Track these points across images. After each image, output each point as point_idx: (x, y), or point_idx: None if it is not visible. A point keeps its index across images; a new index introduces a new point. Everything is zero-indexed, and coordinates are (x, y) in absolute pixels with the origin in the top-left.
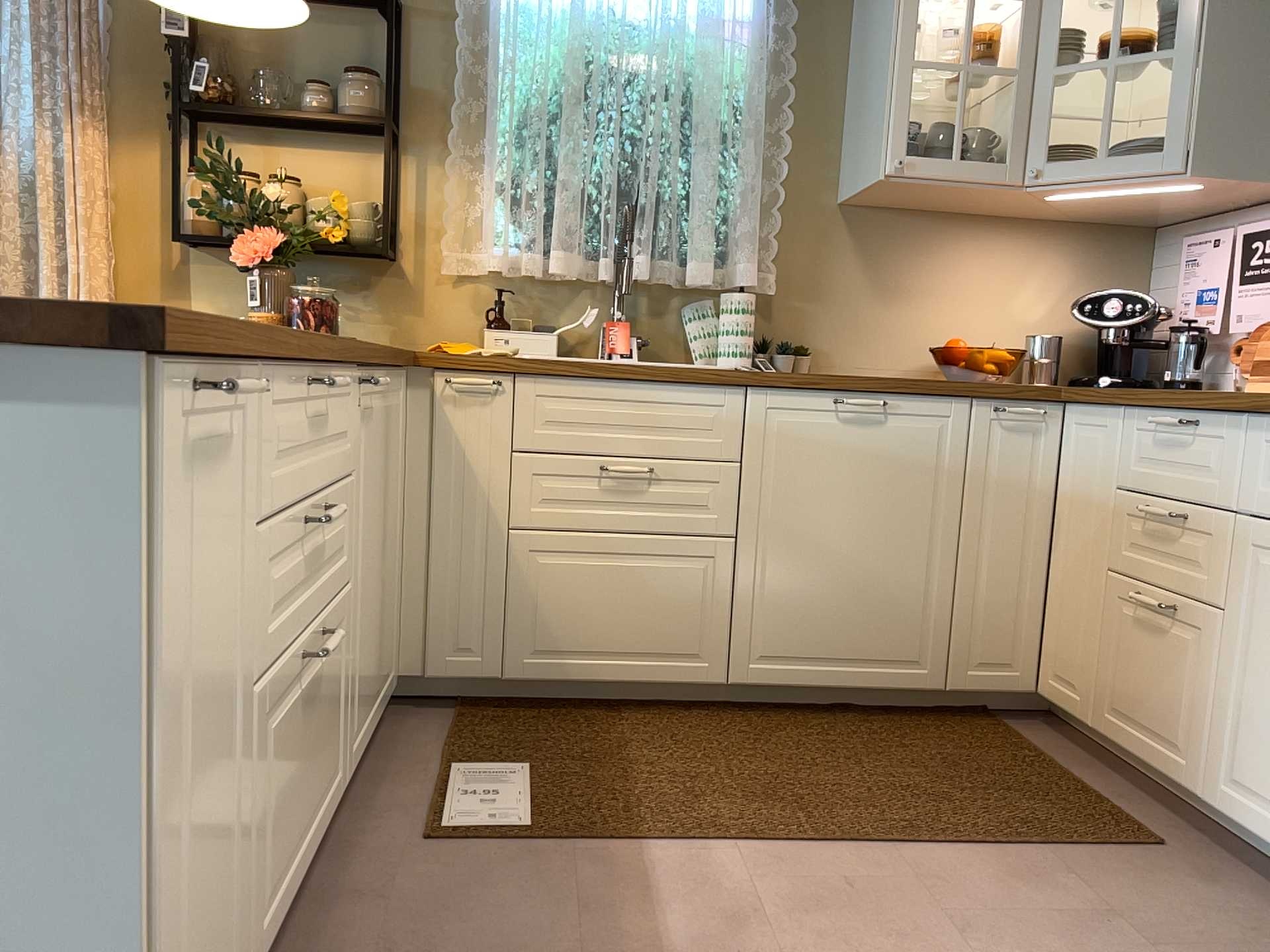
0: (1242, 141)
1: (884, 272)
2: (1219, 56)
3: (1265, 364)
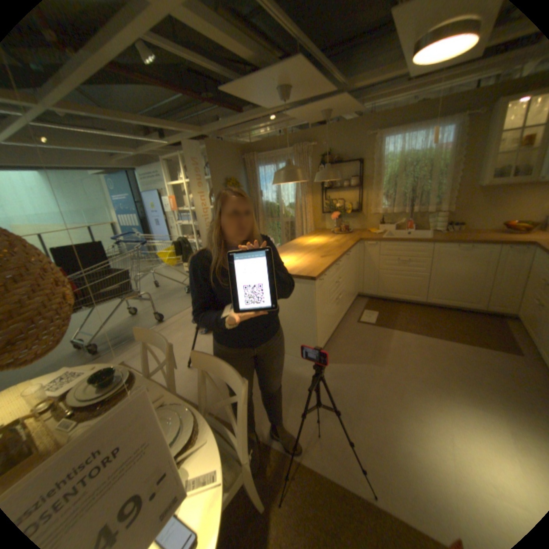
0: None
1: (492, 201)
2: None
3: None
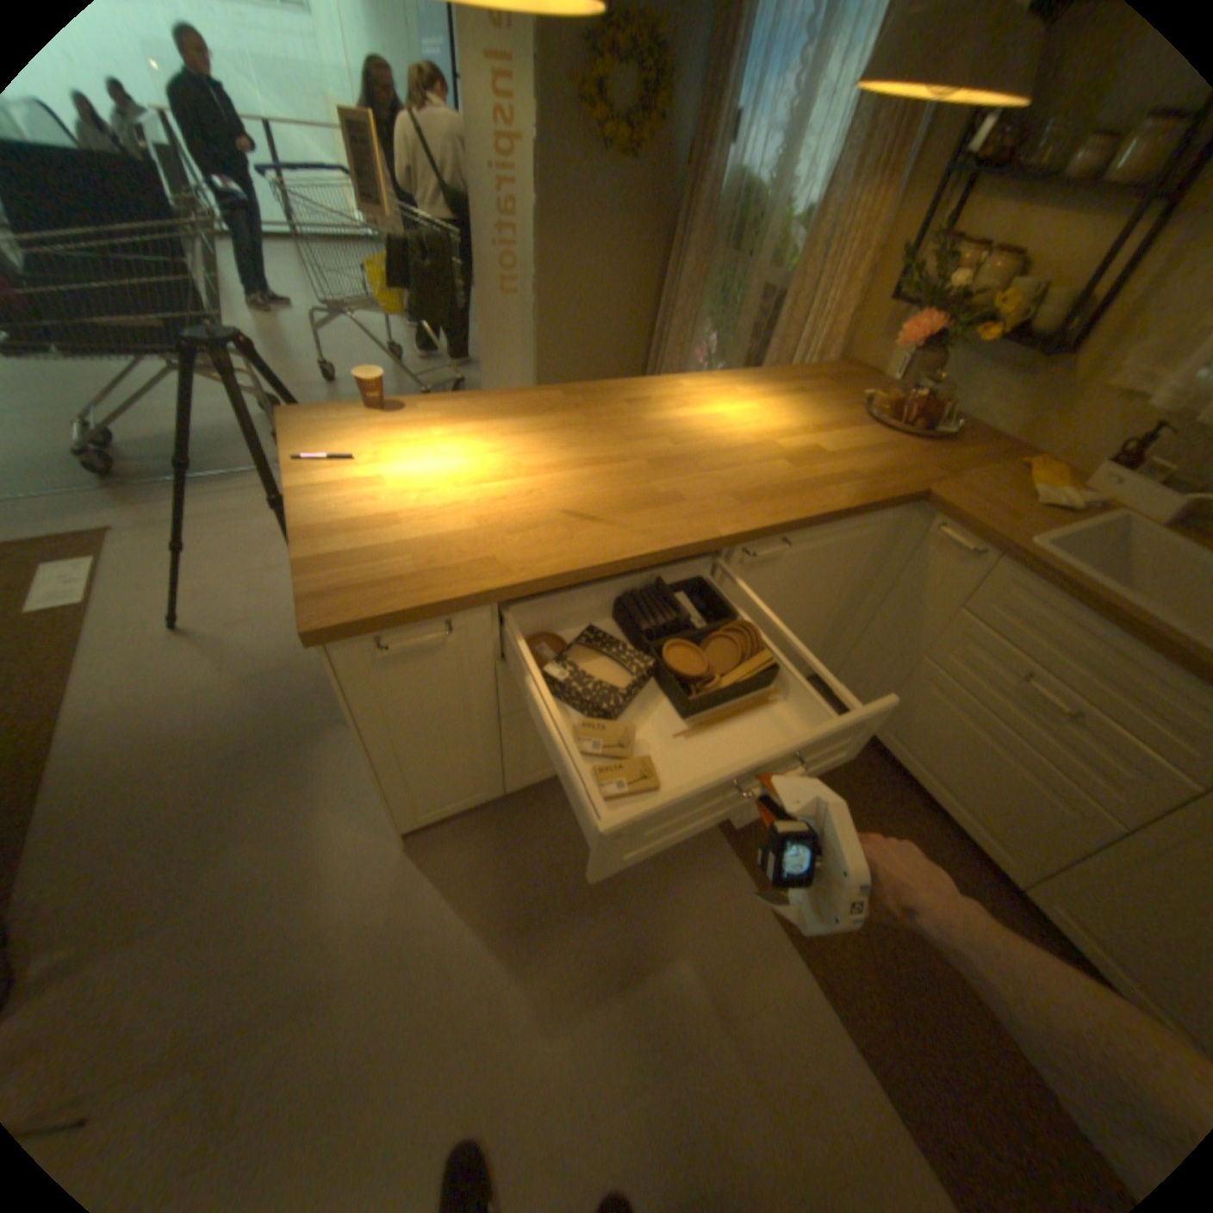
0: None
1: None
2: None
3: None
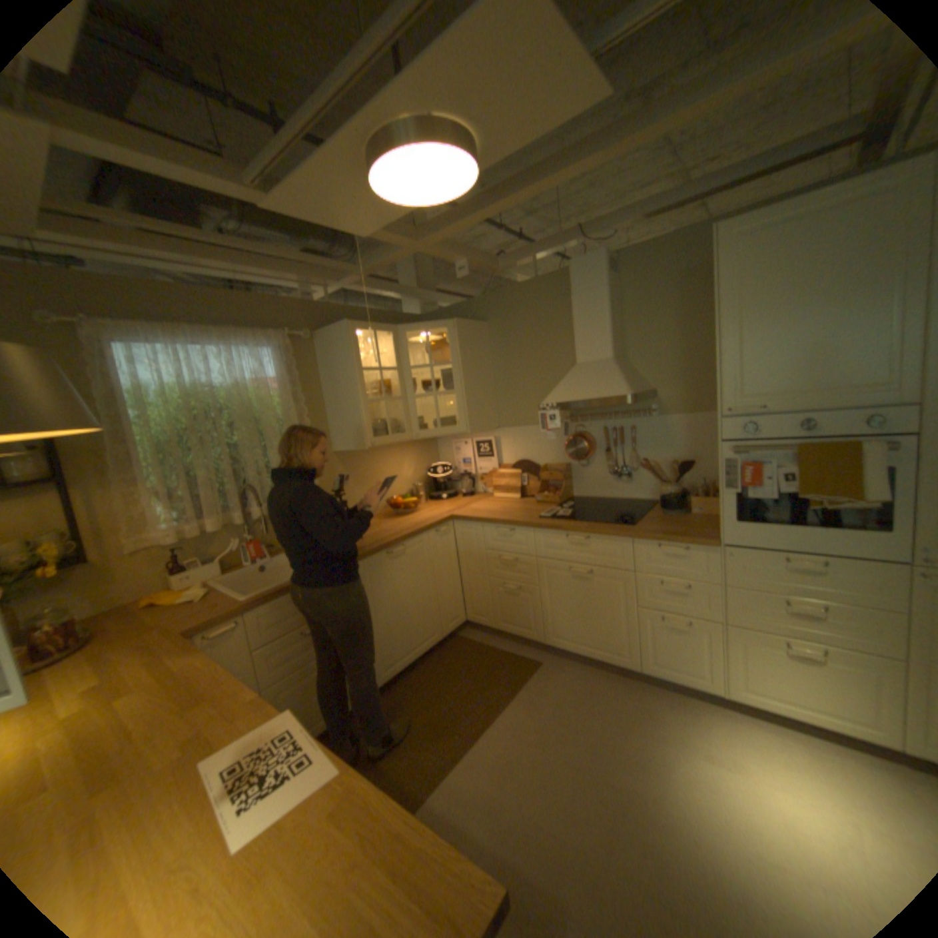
0: (477, 420)
1: (356, 476)
2: (466, 393)
3: (496, 487)
